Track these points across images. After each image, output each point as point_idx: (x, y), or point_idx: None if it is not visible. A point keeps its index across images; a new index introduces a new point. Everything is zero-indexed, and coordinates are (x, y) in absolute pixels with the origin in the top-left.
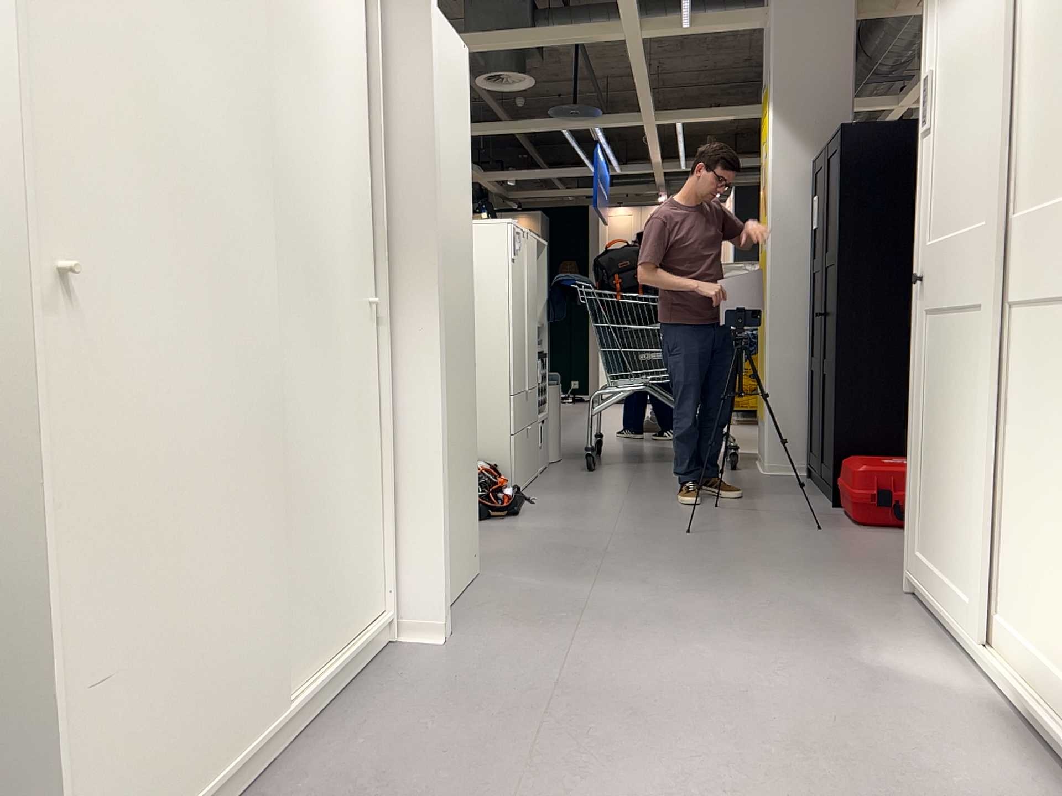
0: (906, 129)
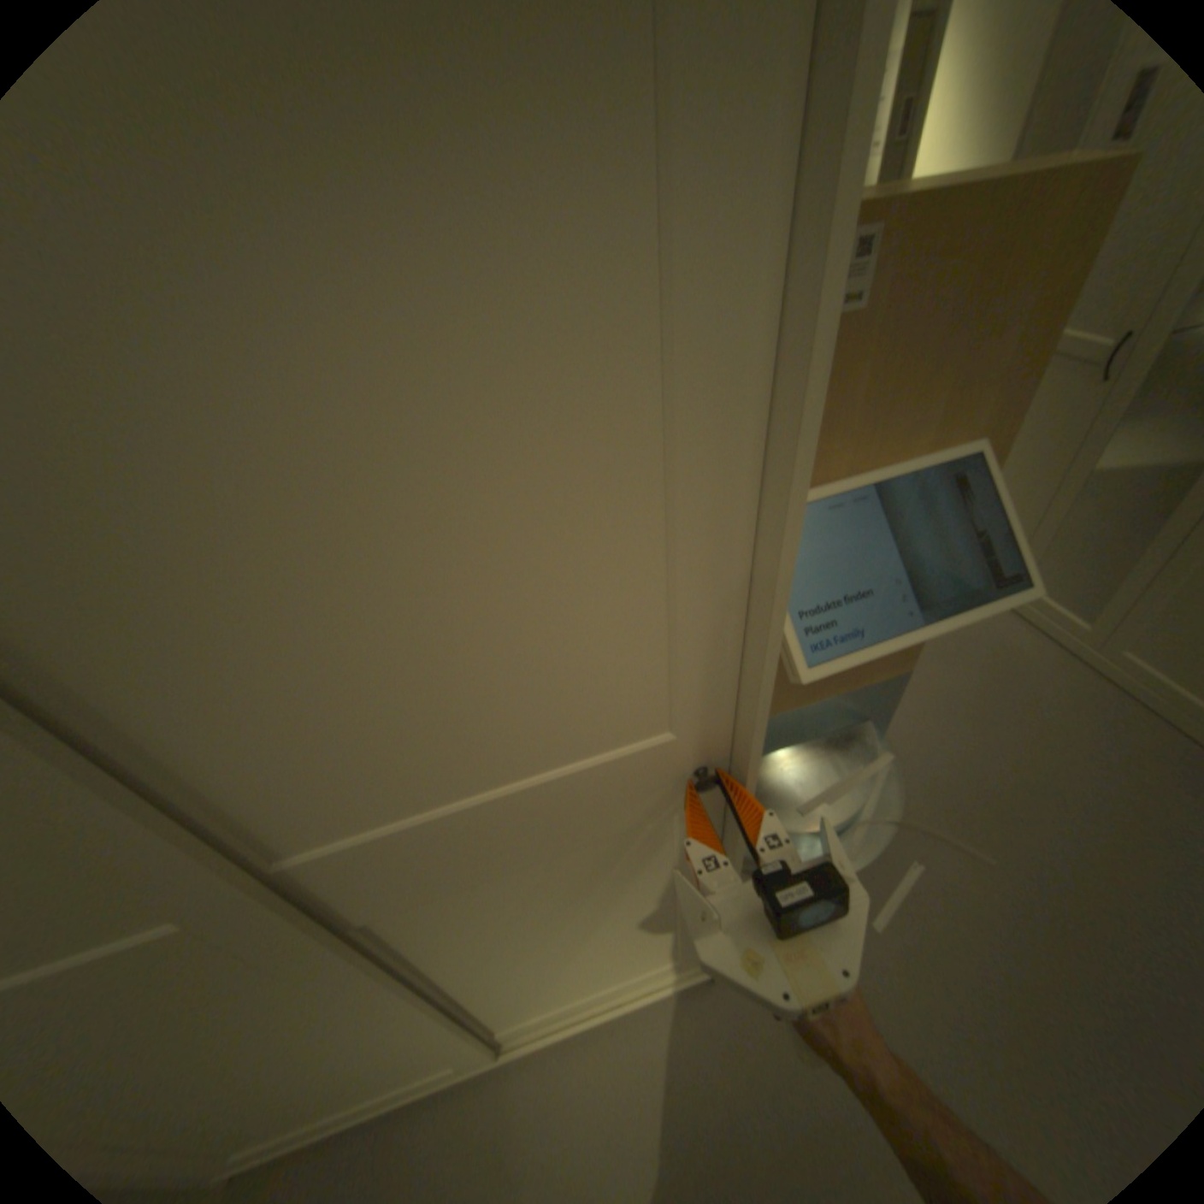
0: None
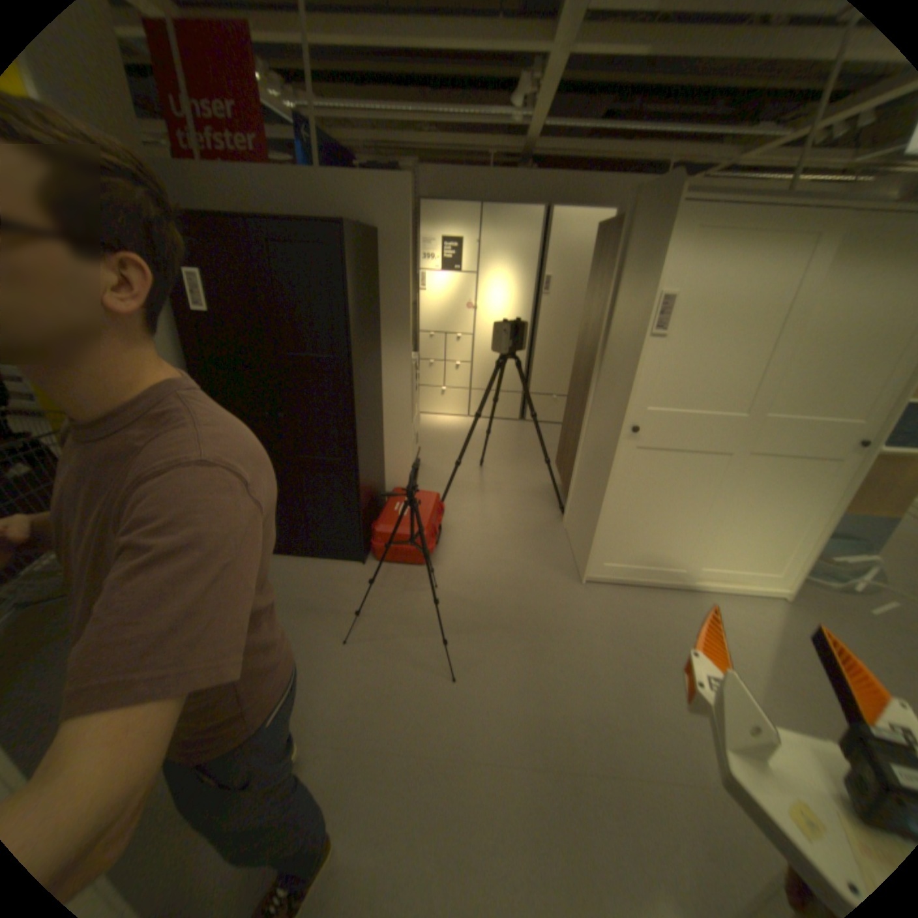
0: (363, 231)
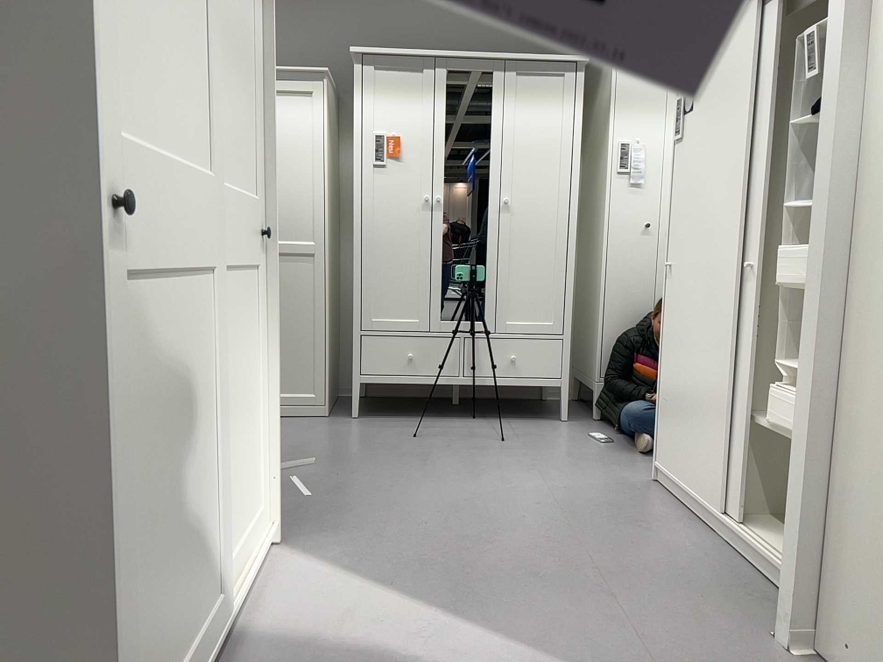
0: None
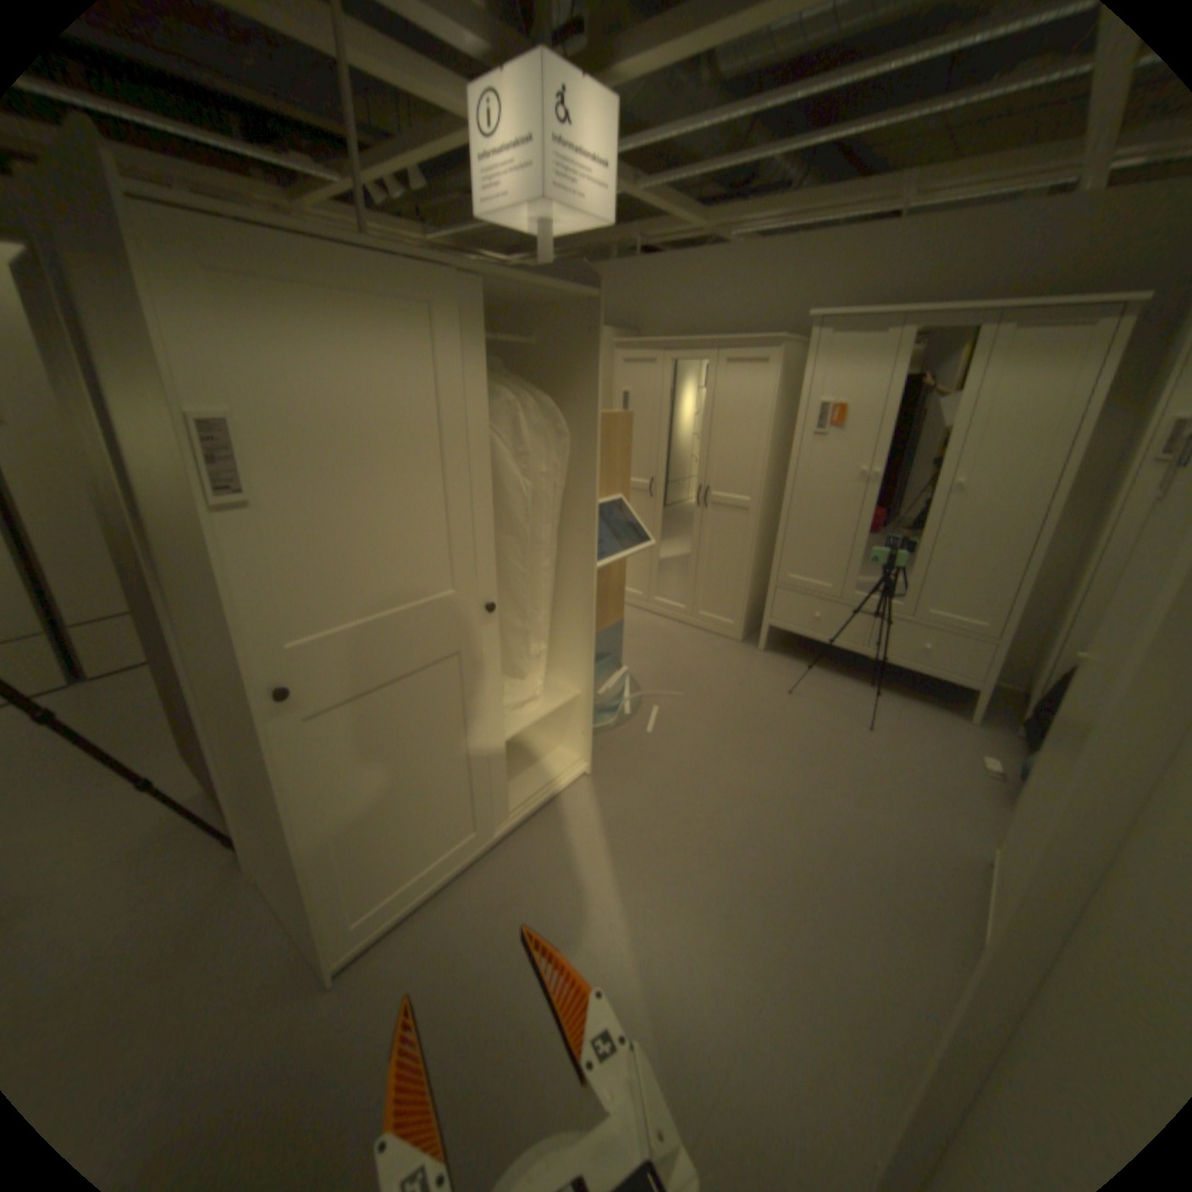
0: None
